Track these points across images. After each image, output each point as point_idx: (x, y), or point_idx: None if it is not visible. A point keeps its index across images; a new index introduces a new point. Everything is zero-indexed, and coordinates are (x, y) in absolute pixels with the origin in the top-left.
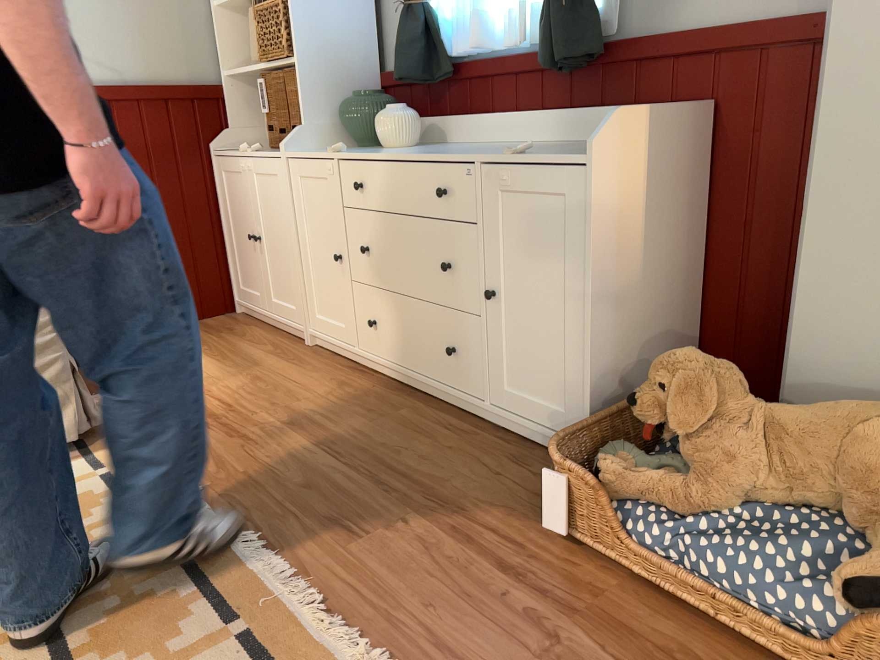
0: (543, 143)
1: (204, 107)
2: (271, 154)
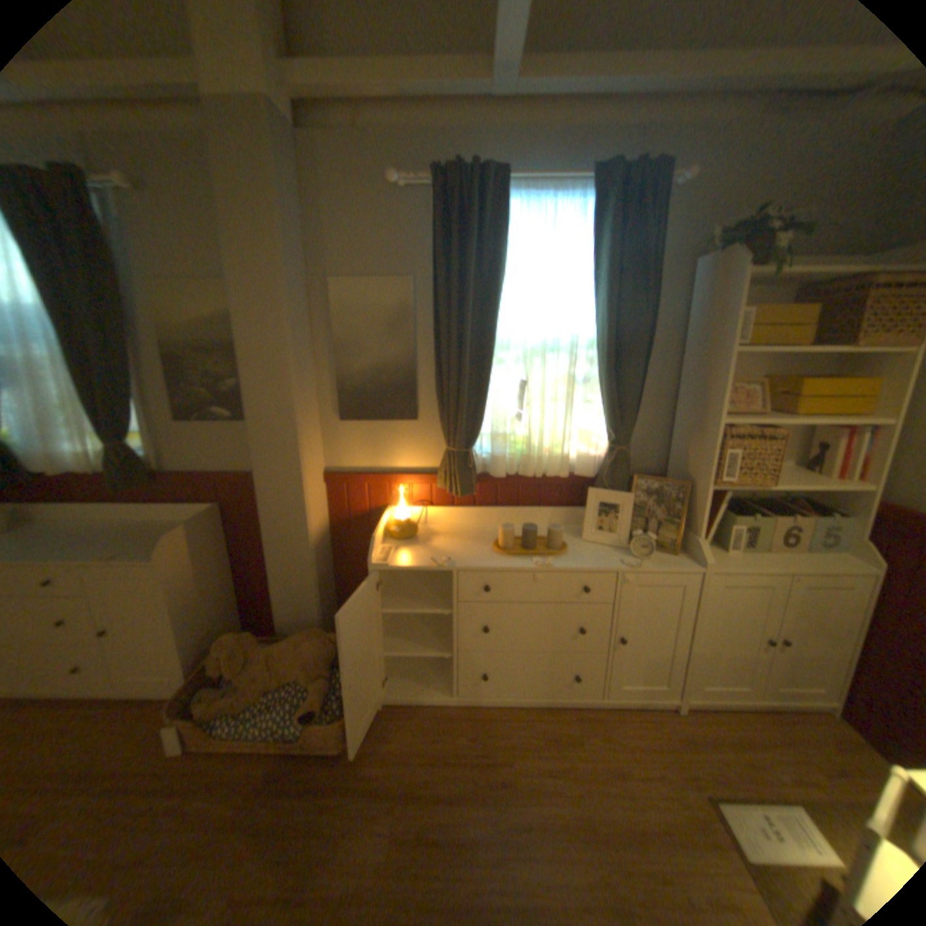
0: (119, 523)
1: None
2: None
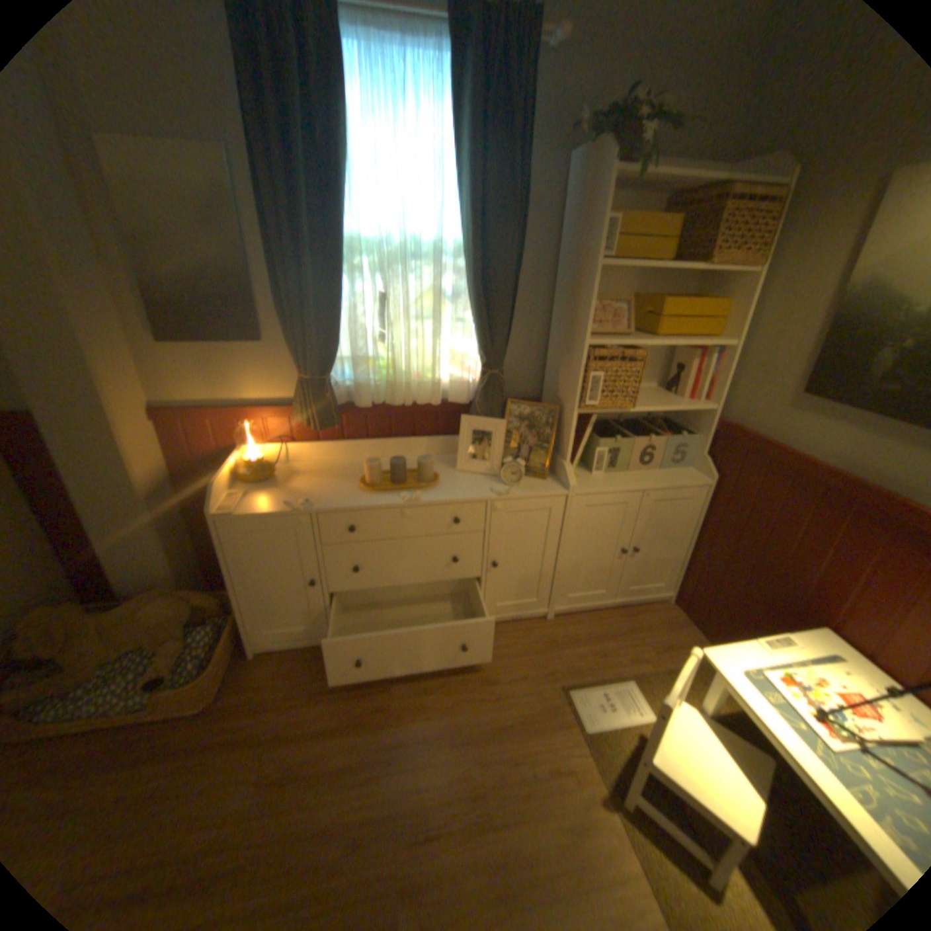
0: None
1: None
2: None
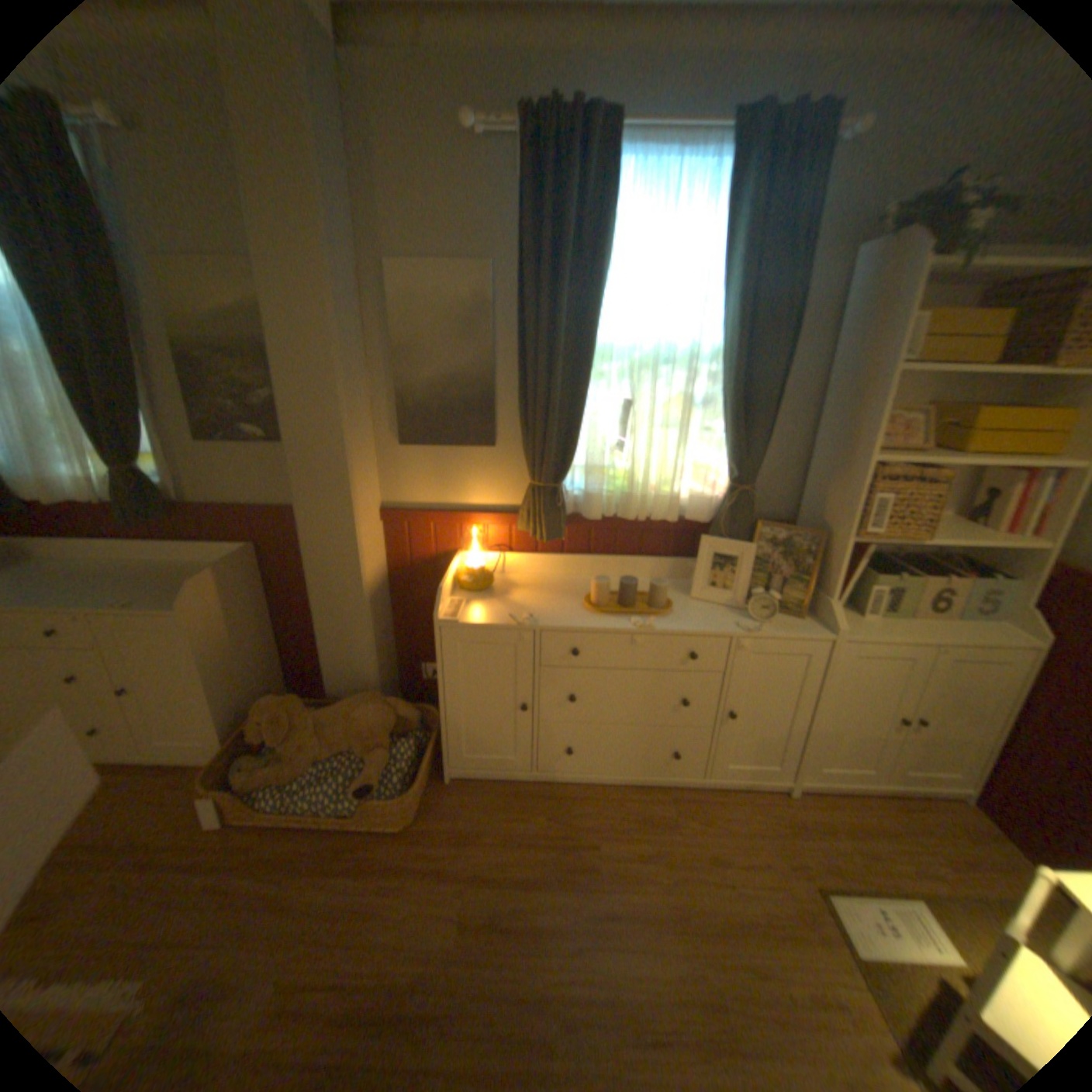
0: (136, 562)
1: None
2: None
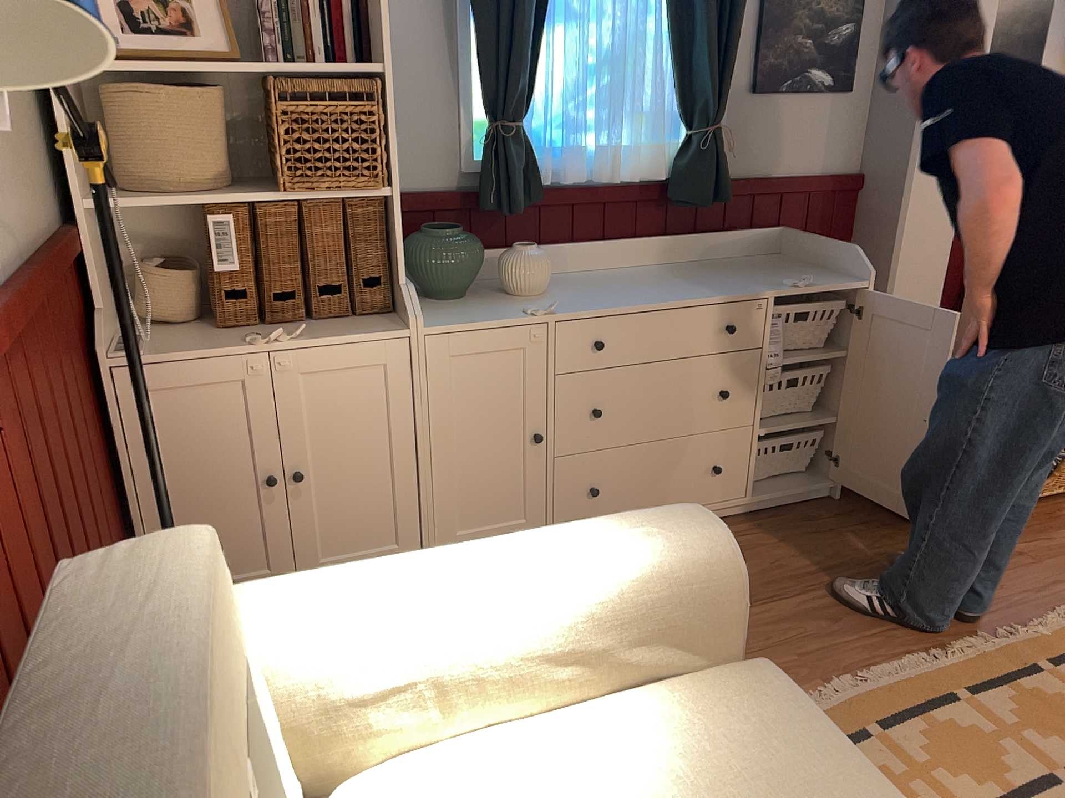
0: (653, 265)
1: (68, 275)
2: (350, 336)
